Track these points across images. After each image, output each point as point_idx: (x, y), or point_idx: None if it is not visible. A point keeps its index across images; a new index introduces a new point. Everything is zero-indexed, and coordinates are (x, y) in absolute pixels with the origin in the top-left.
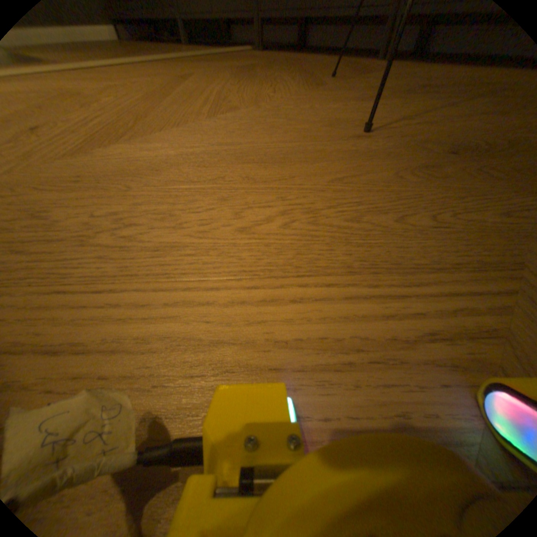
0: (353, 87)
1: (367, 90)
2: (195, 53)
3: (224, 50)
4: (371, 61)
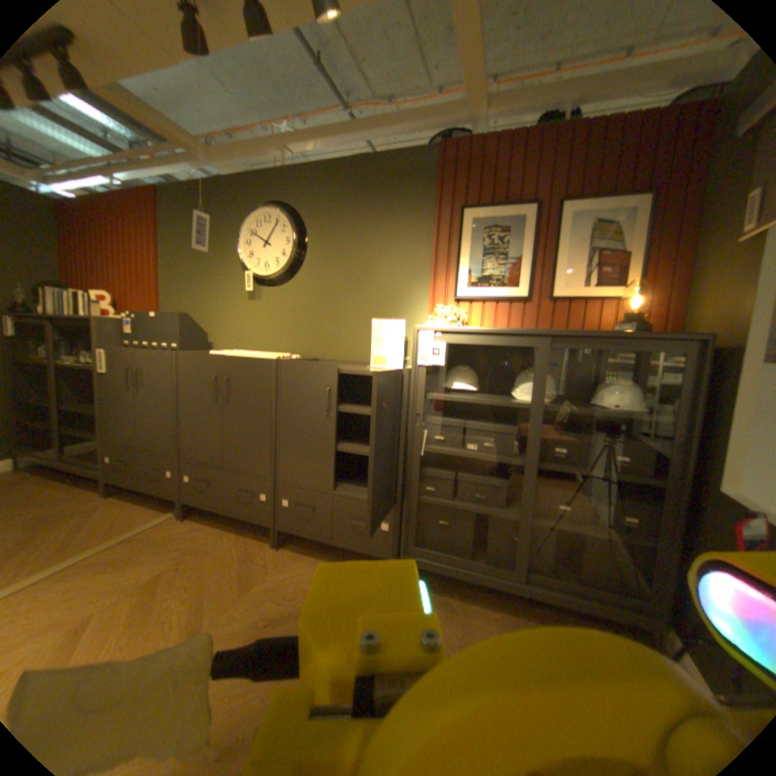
0: (219, 631)
1: (226, 637)
2: (108, 544)
3: (142, 527)
4: (265, 549)
